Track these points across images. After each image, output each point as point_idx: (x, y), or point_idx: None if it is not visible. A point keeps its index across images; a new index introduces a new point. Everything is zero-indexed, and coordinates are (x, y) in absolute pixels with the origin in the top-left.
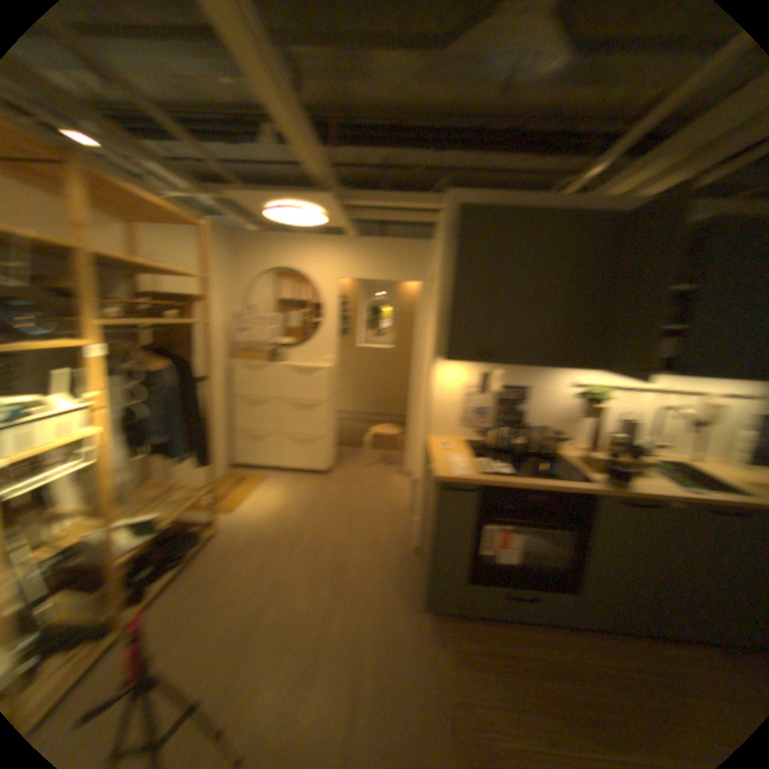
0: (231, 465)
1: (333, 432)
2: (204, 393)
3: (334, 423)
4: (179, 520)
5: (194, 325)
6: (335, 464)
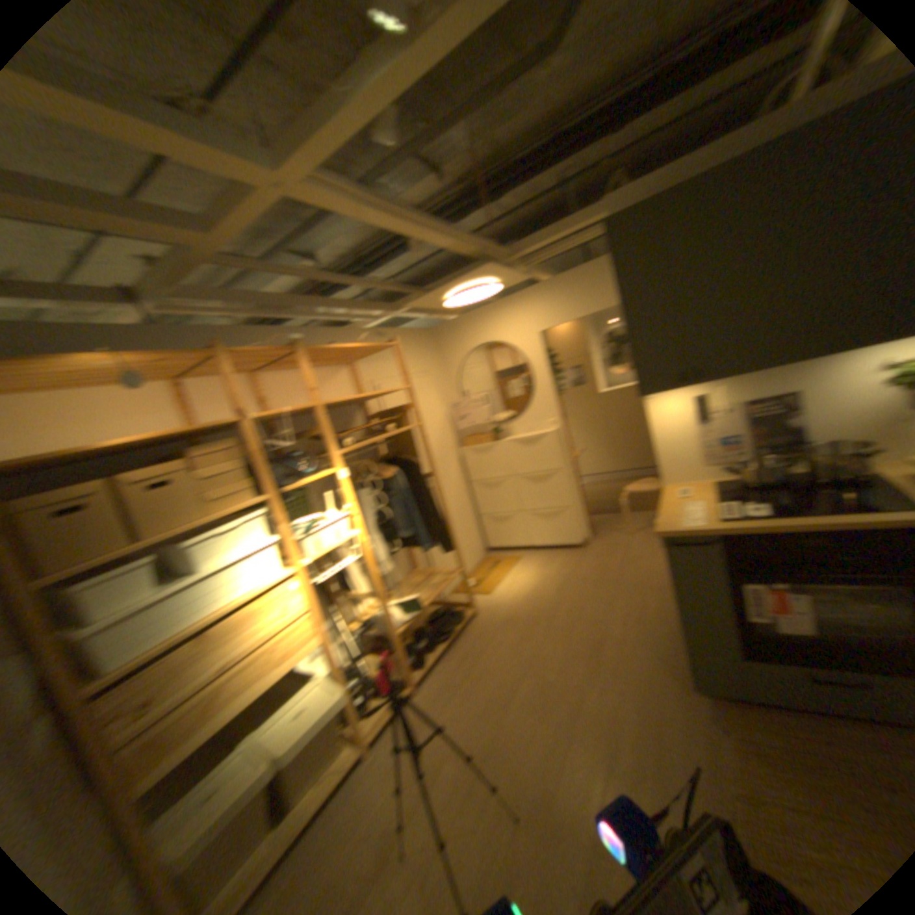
0: (484, 552)
1: (575, 502)
2: (440, 487)
3: (574, 491)
4: (443, 604)
5: (415, 430)
6: (589, 538)
